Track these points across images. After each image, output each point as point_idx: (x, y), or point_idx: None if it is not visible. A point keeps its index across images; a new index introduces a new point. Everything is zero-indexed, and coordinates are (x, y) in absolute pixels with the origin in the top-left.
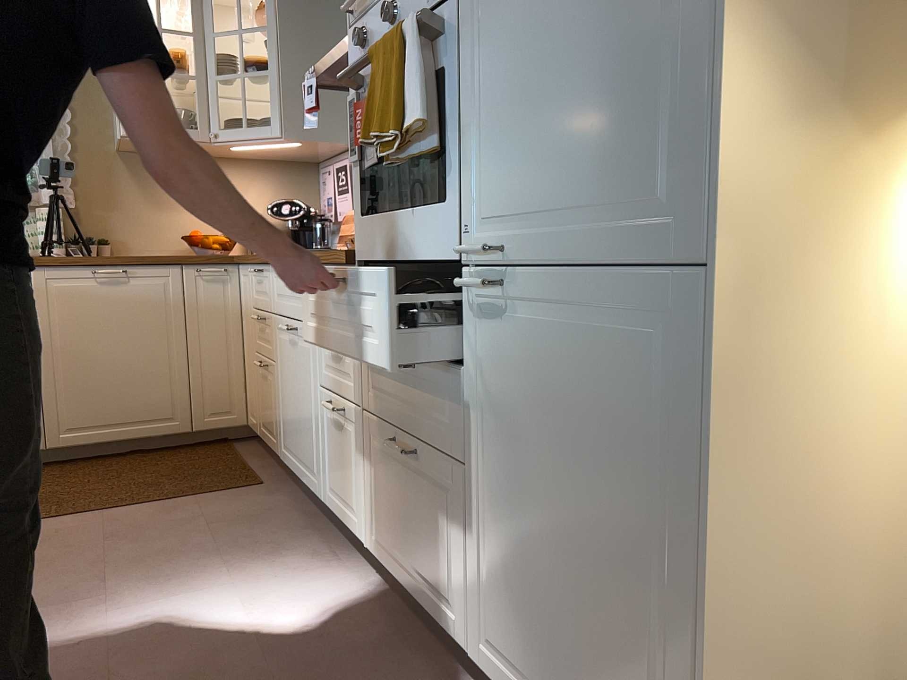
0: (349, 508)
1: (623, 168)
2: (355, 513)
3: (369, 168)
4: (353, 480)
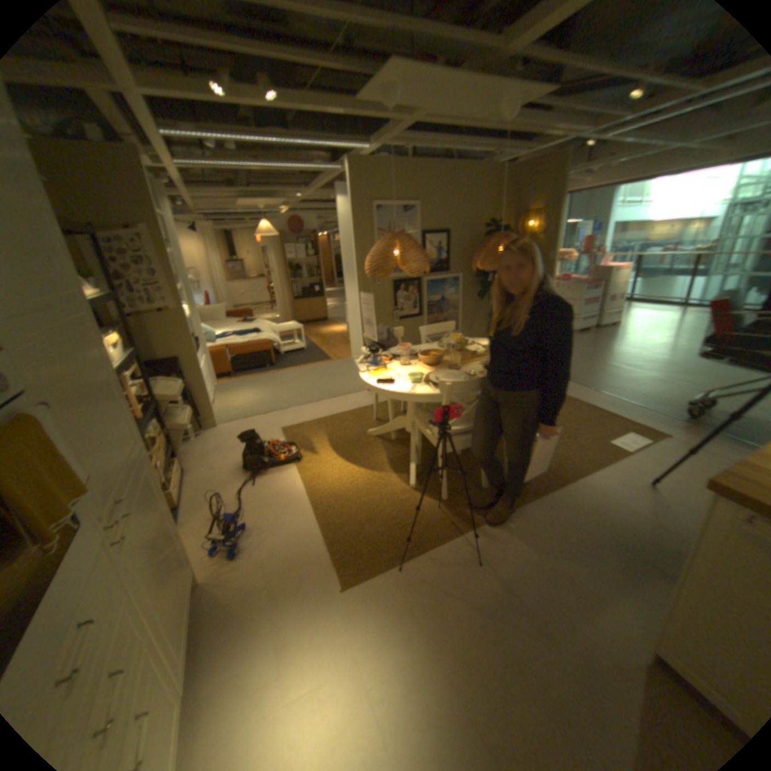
0: None
1: (123, 442)
2: None
3: None
4: None
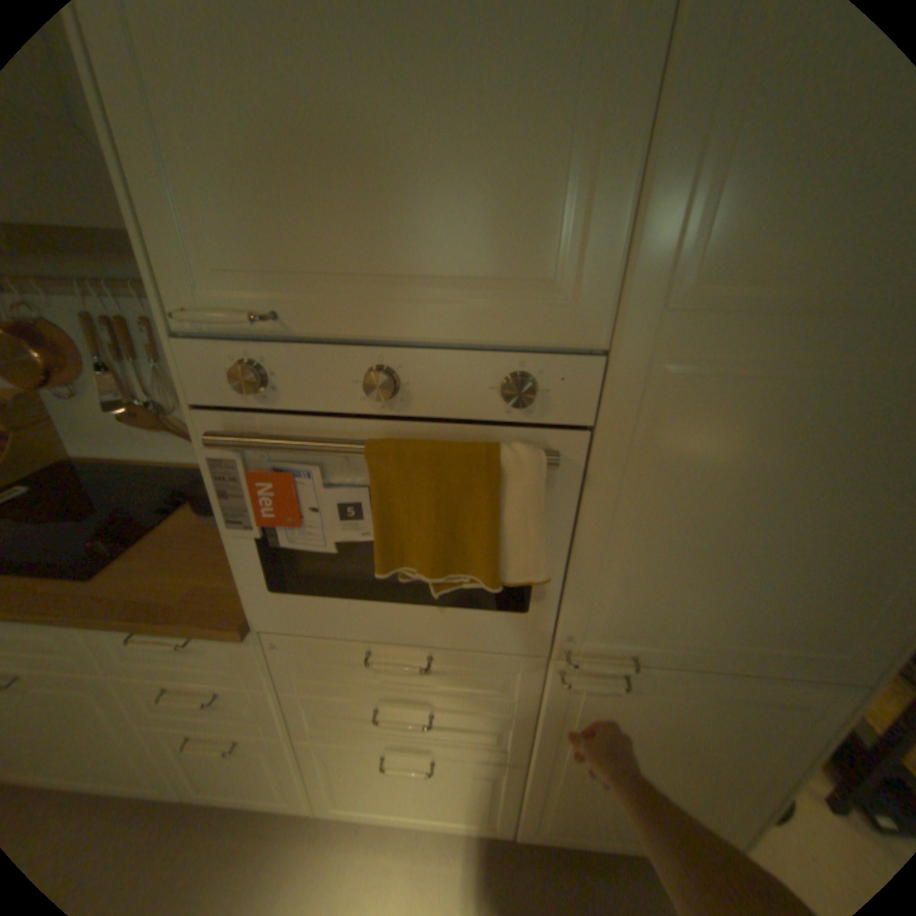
0: (258, 799)
1: (809, 634)
2: (275, 800)
3: (280, 546)
4: (268, 783)
